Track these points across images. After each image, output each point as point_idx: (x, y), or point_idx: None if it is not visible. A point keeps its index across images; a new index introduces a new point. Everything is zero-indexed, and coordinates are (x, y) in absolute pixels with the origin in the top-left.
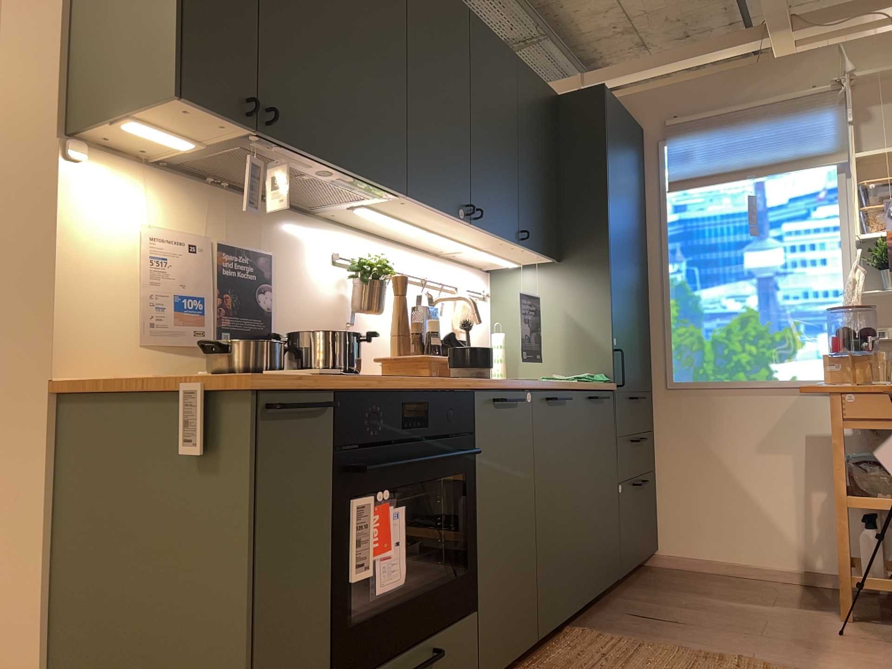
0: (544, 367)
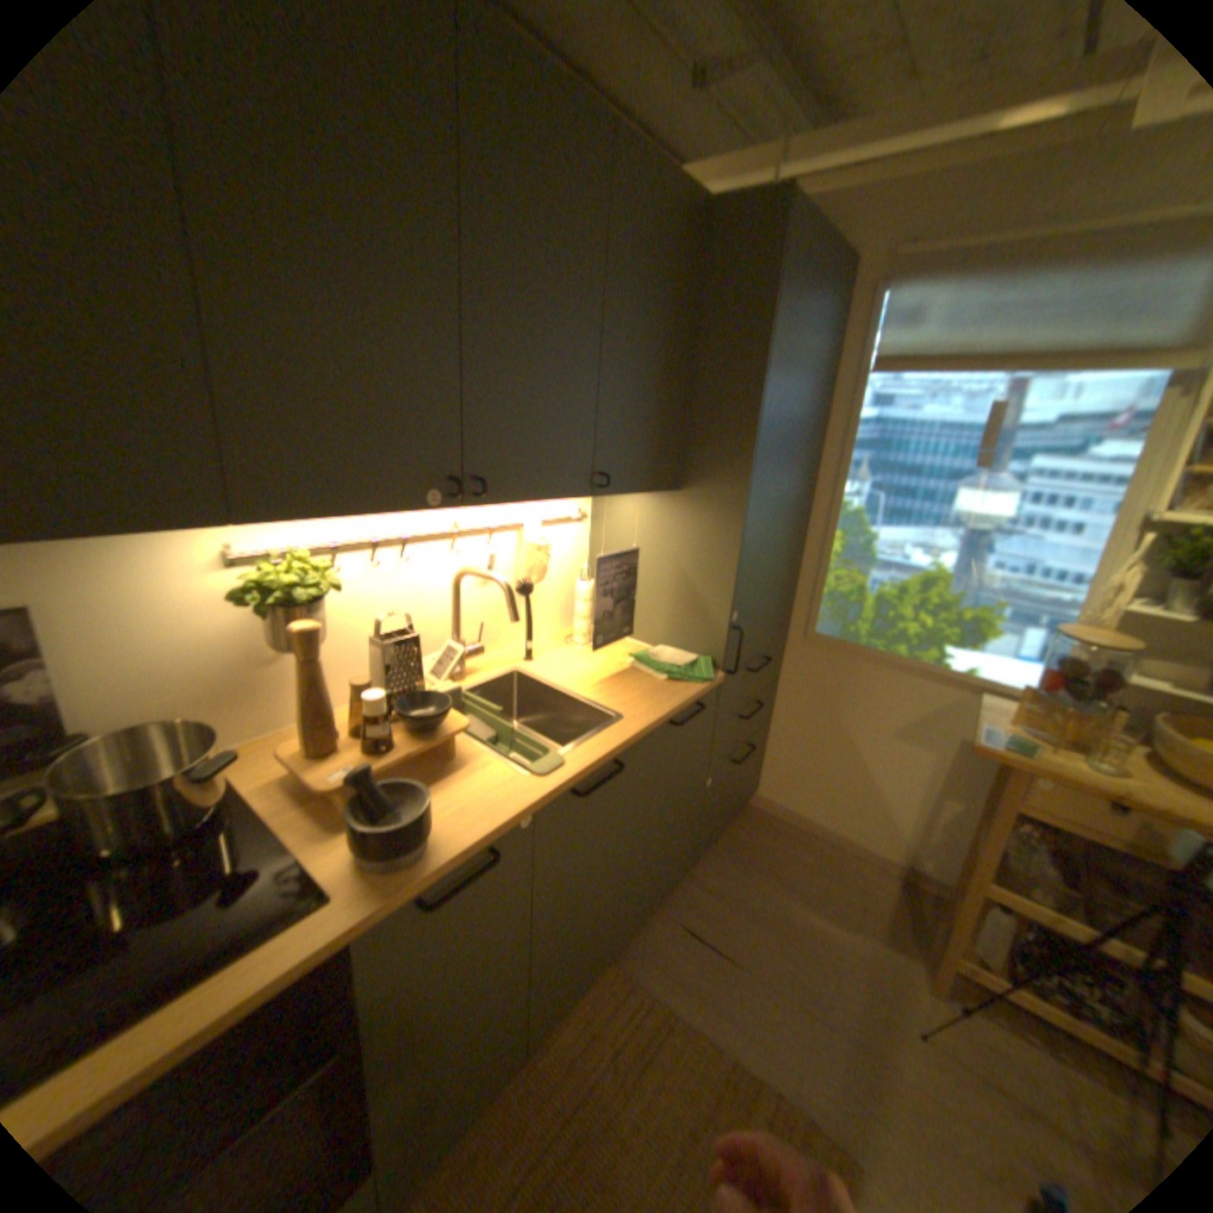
0: (641, 623)
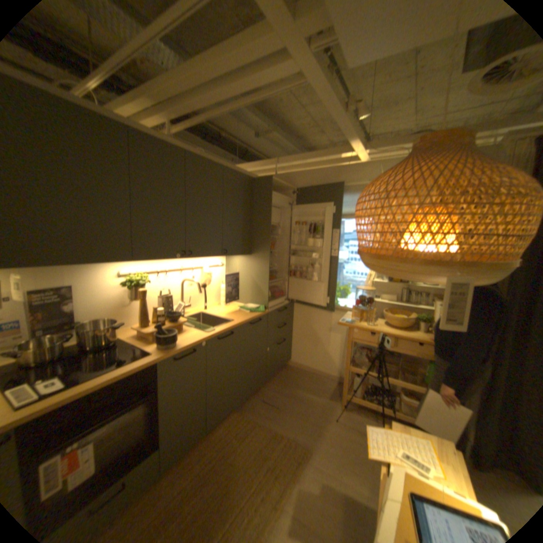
0: (242, 297)
